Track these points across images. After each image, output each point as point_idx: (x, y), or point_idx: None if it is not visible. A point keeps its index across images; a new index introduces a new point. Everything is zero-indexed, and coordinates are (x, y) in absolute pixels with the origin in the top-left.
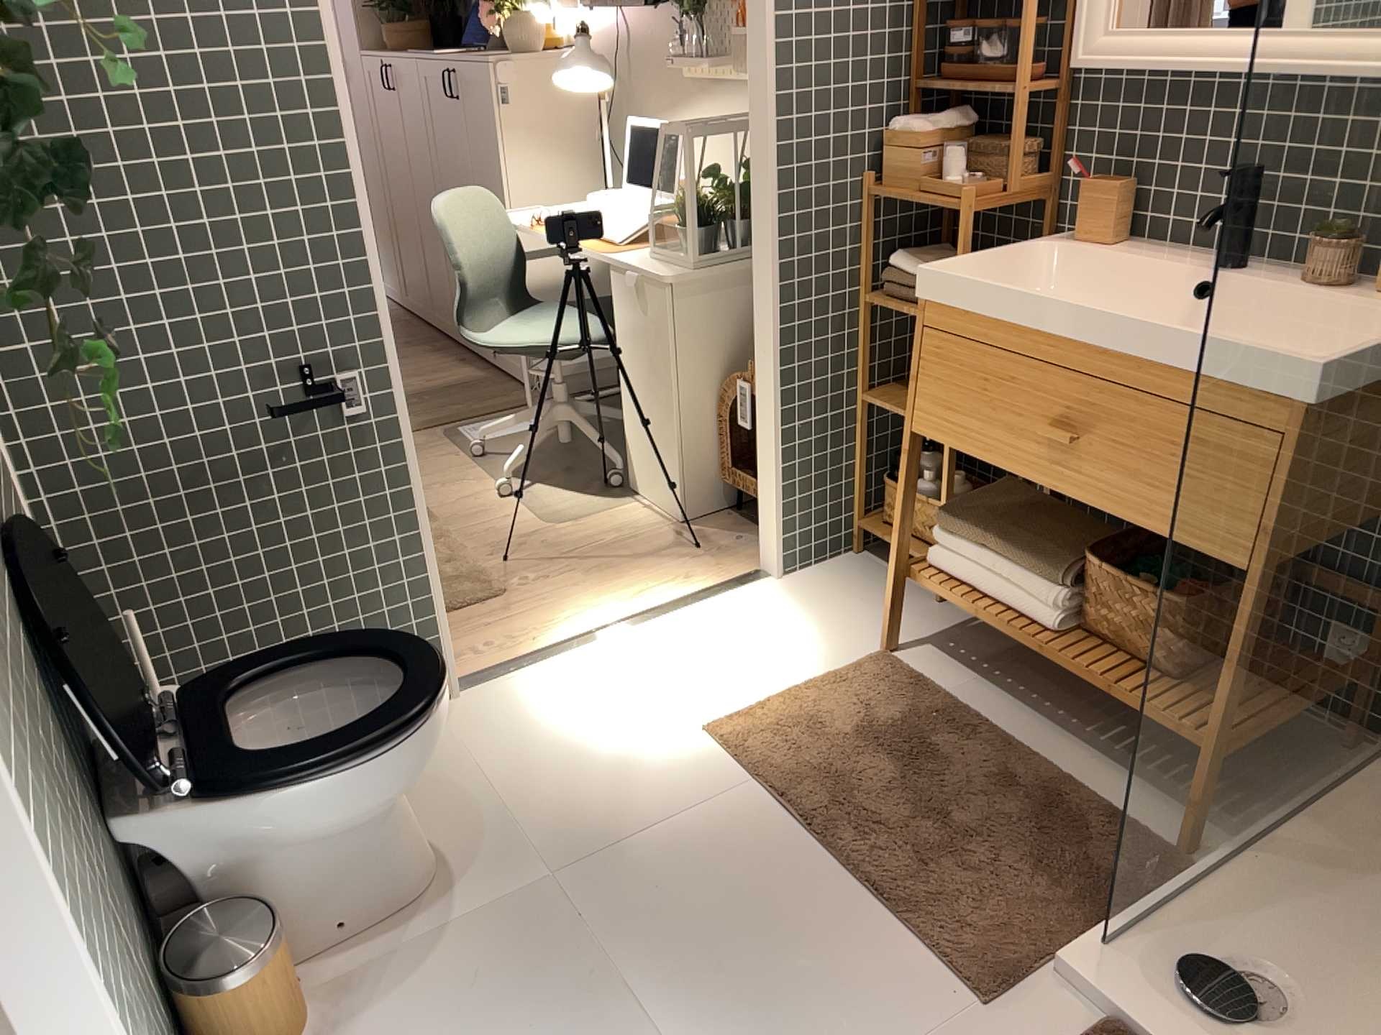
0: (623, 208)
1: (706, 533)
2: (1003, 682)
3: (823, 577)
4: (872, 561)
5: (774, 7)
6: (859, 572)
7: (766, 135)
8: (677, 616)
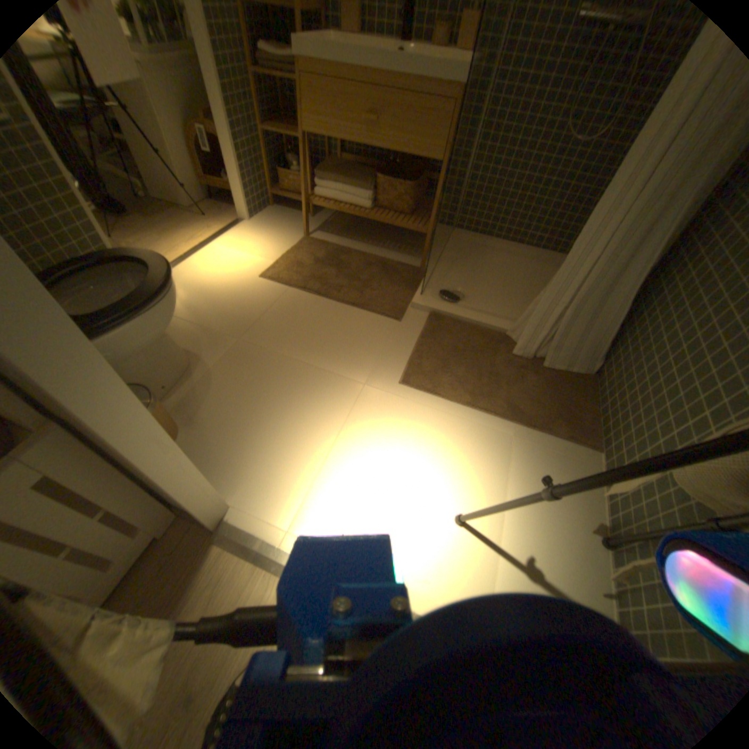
0: None
1: (204, 208)
2: (348, 236)
3: (265, 215)
4: (279, 207)
5: None
6: (277, 211)
7: None
8: (216, 240)
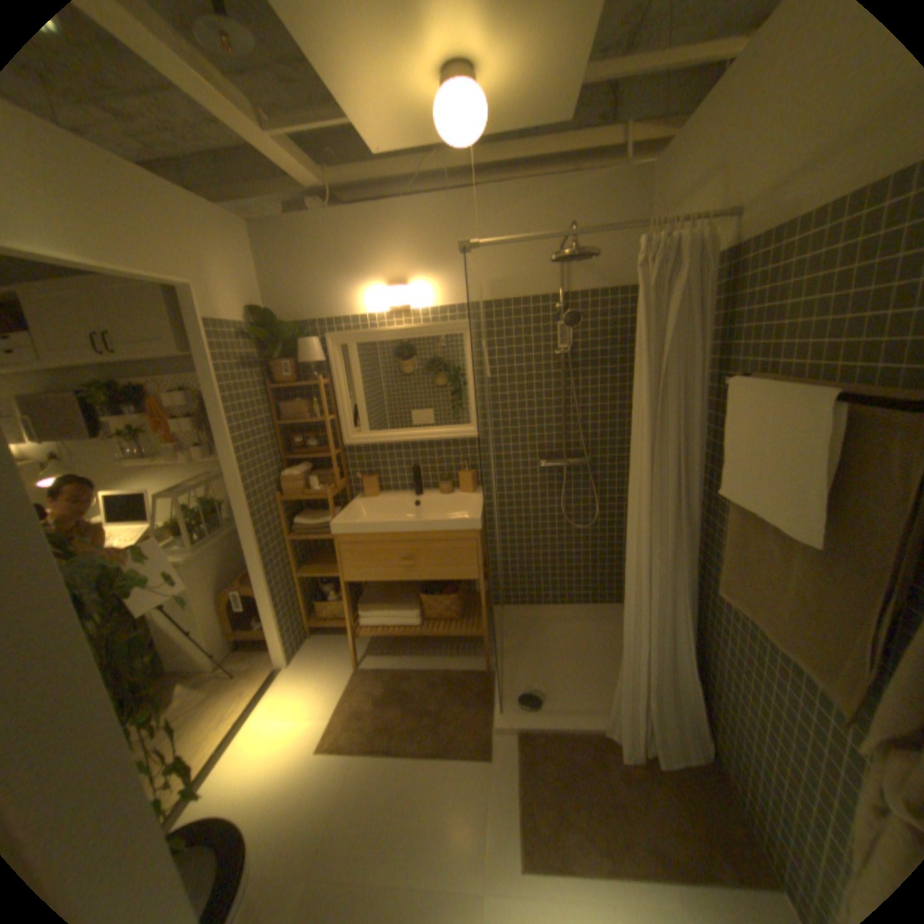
0: (111, 535)
1: (228, 669)
2: (399, 652)
3: (301, 655)
4: (315, 637)
5: (229, 442)
6: (314, 645)
7: (236, 490)
8: (251, 714)
